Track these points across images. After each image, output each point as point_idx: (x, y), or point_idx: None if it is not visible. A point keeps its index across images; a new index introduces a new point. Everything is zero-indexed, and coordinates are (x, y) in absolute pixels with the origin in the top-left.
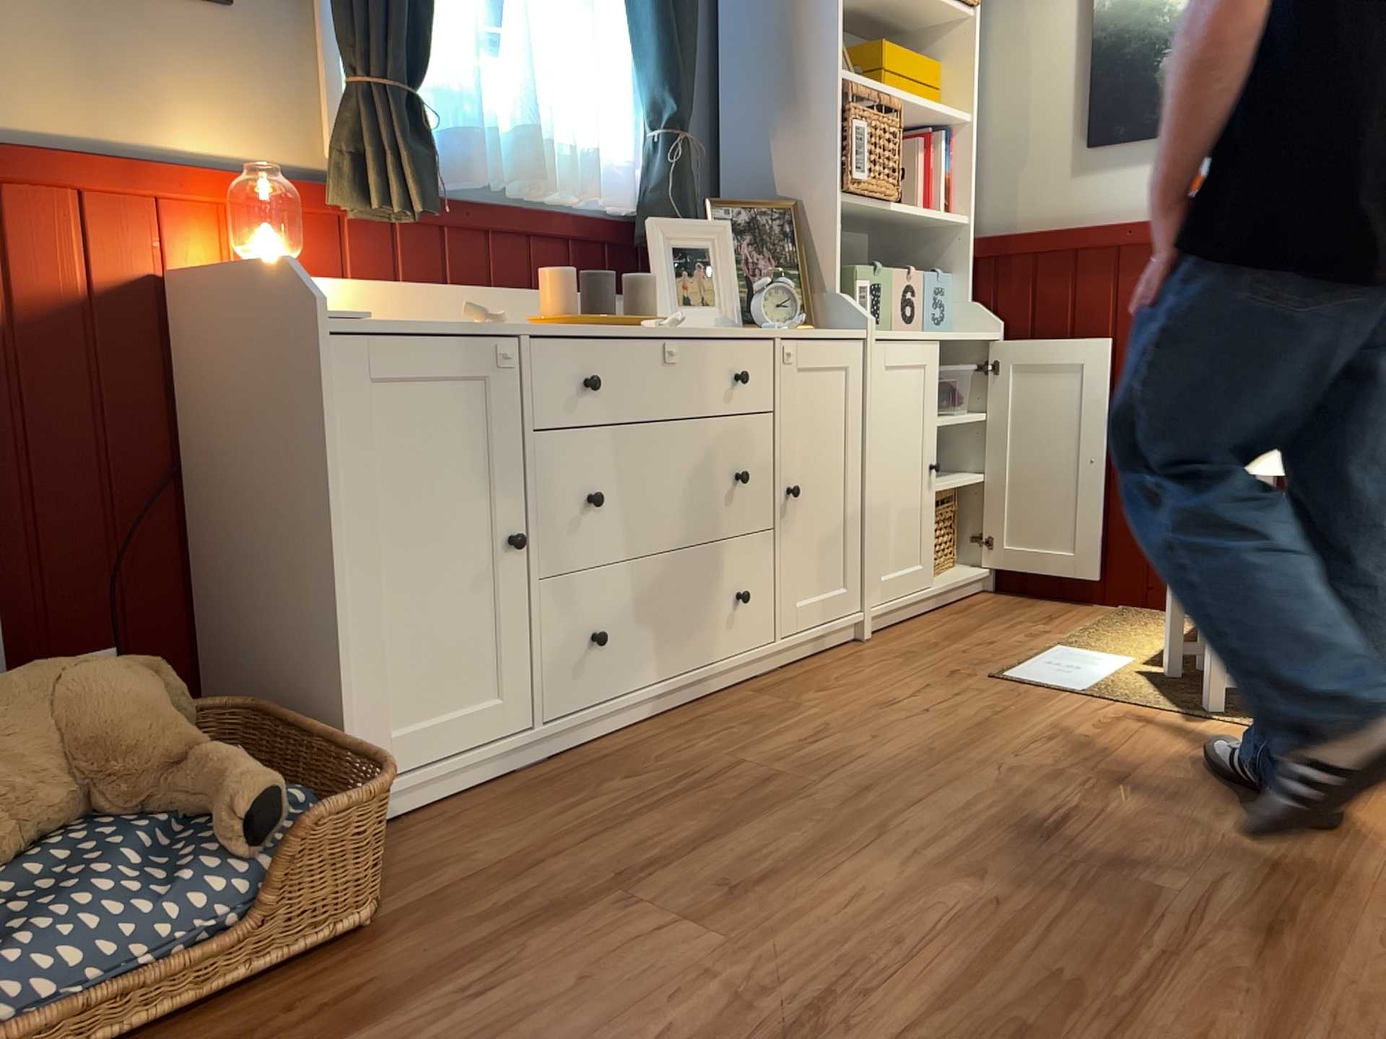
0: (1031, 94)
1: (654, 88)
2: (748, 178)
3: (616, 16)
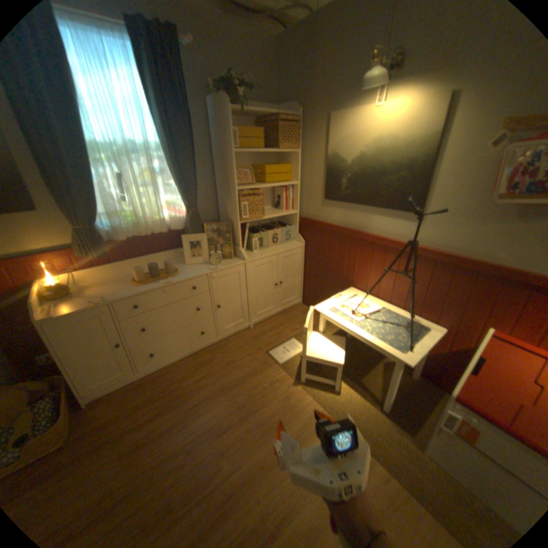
0: (313, 179)
1: (182, 198)
2: (223, 211)
3: (169, 178)
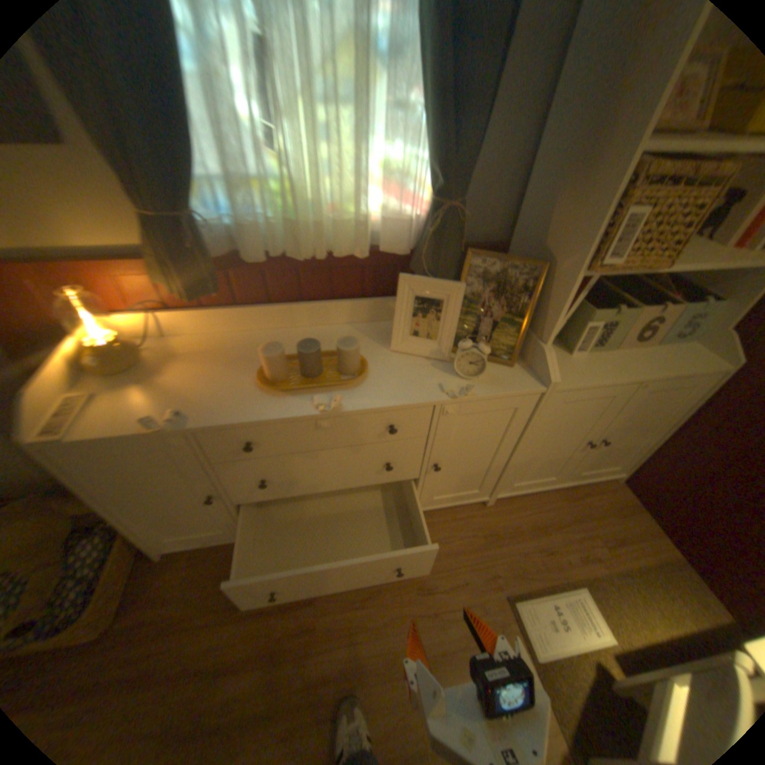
0: None
1: (432, 156)
2: (536, 215)
3: (411, 73)
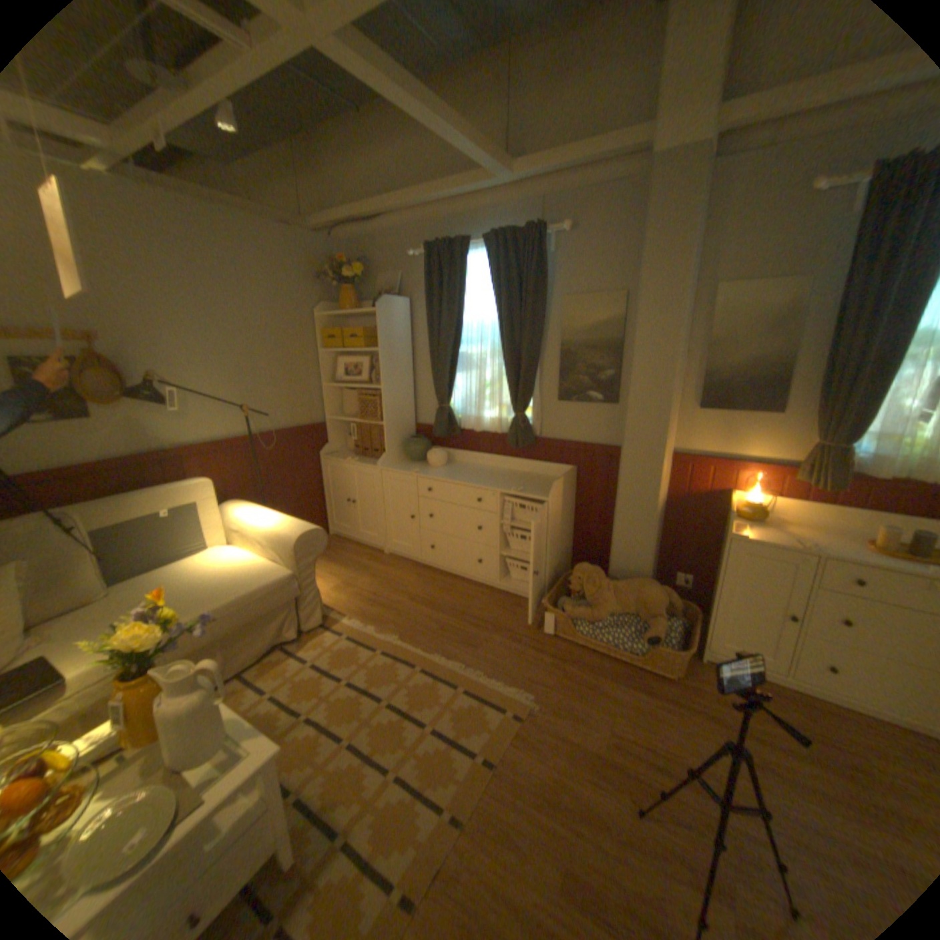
0: None
1: None
2: None
3: None
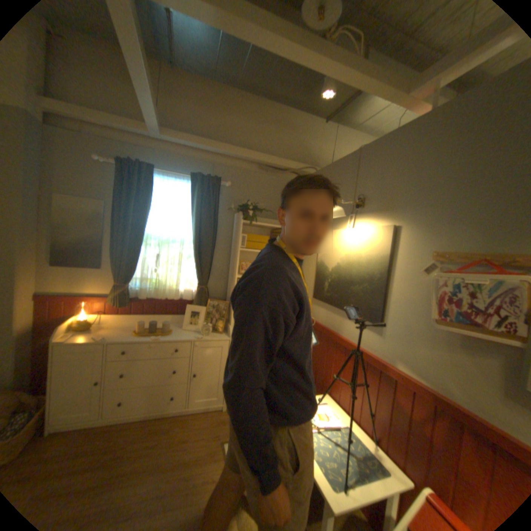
0: (308, 279)
1: (196, 277)
2: (228, 292)
3: (192, 262)
